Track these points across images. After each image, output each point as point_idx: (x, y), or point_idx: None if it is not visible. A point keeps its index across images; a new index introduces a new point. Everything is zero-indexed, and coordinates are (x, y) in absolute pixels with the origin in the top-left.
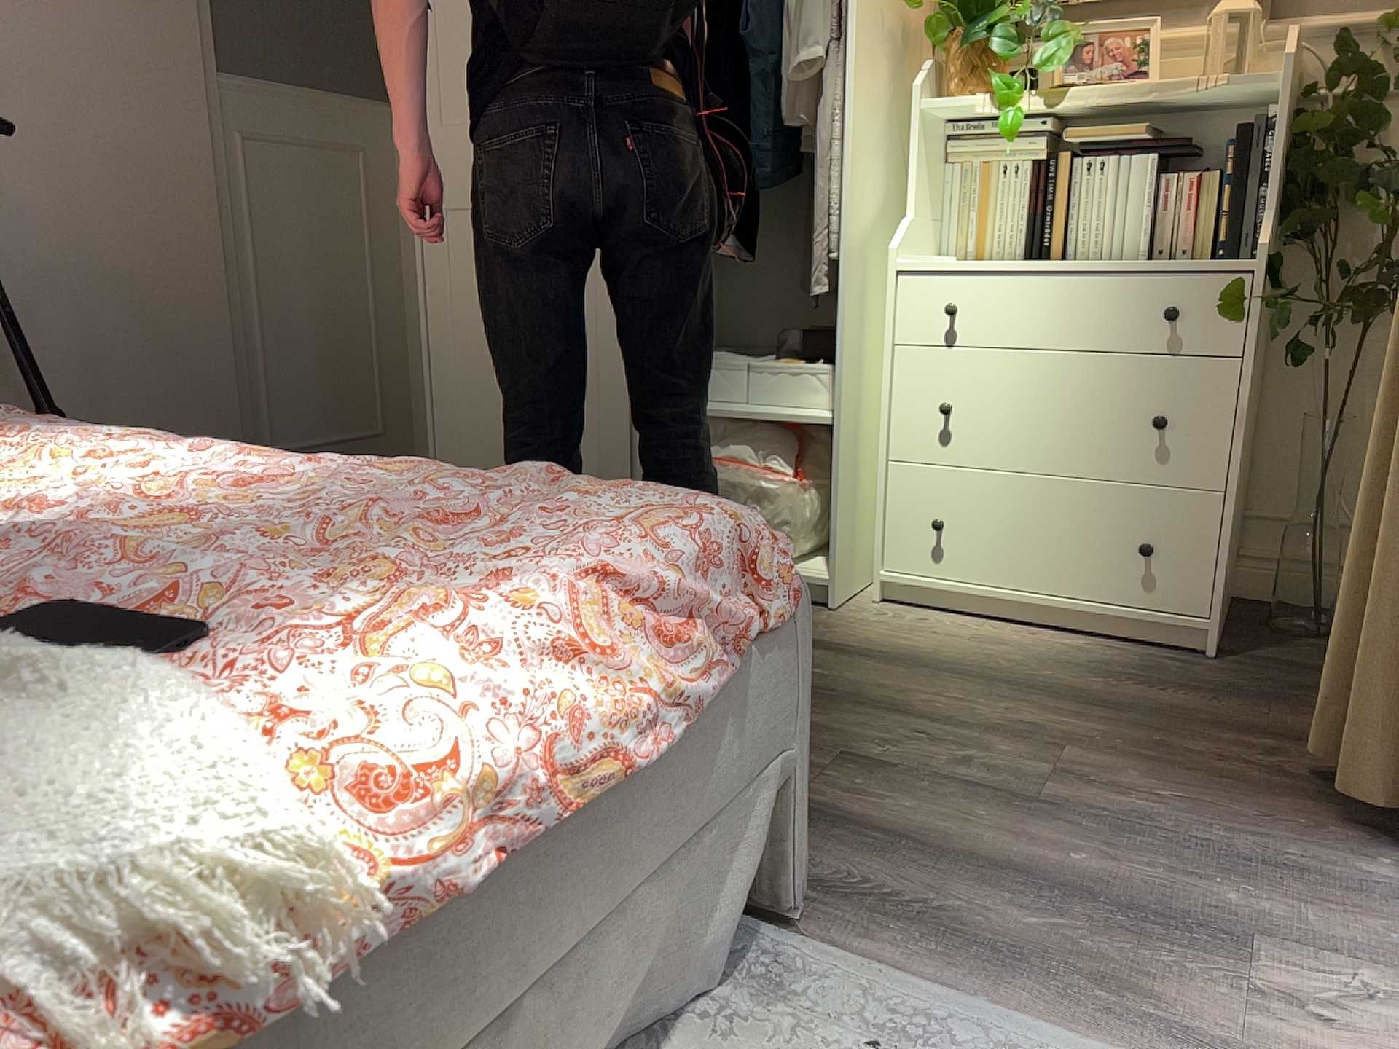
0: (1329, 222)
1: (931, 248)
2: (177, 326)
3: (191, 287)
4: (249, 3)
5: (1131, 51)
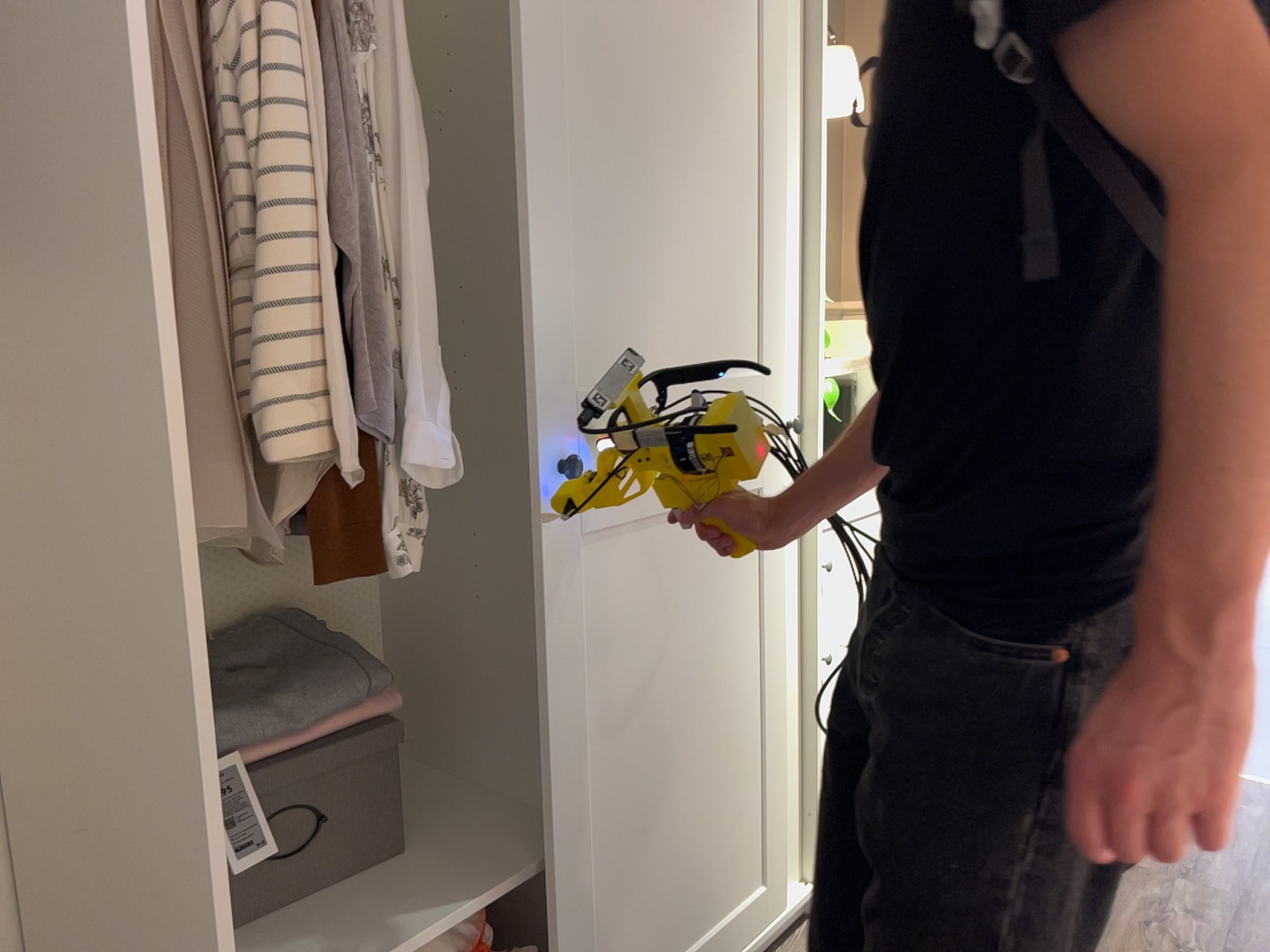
0: None
1: None
2: None
3: None
4: None
5: None
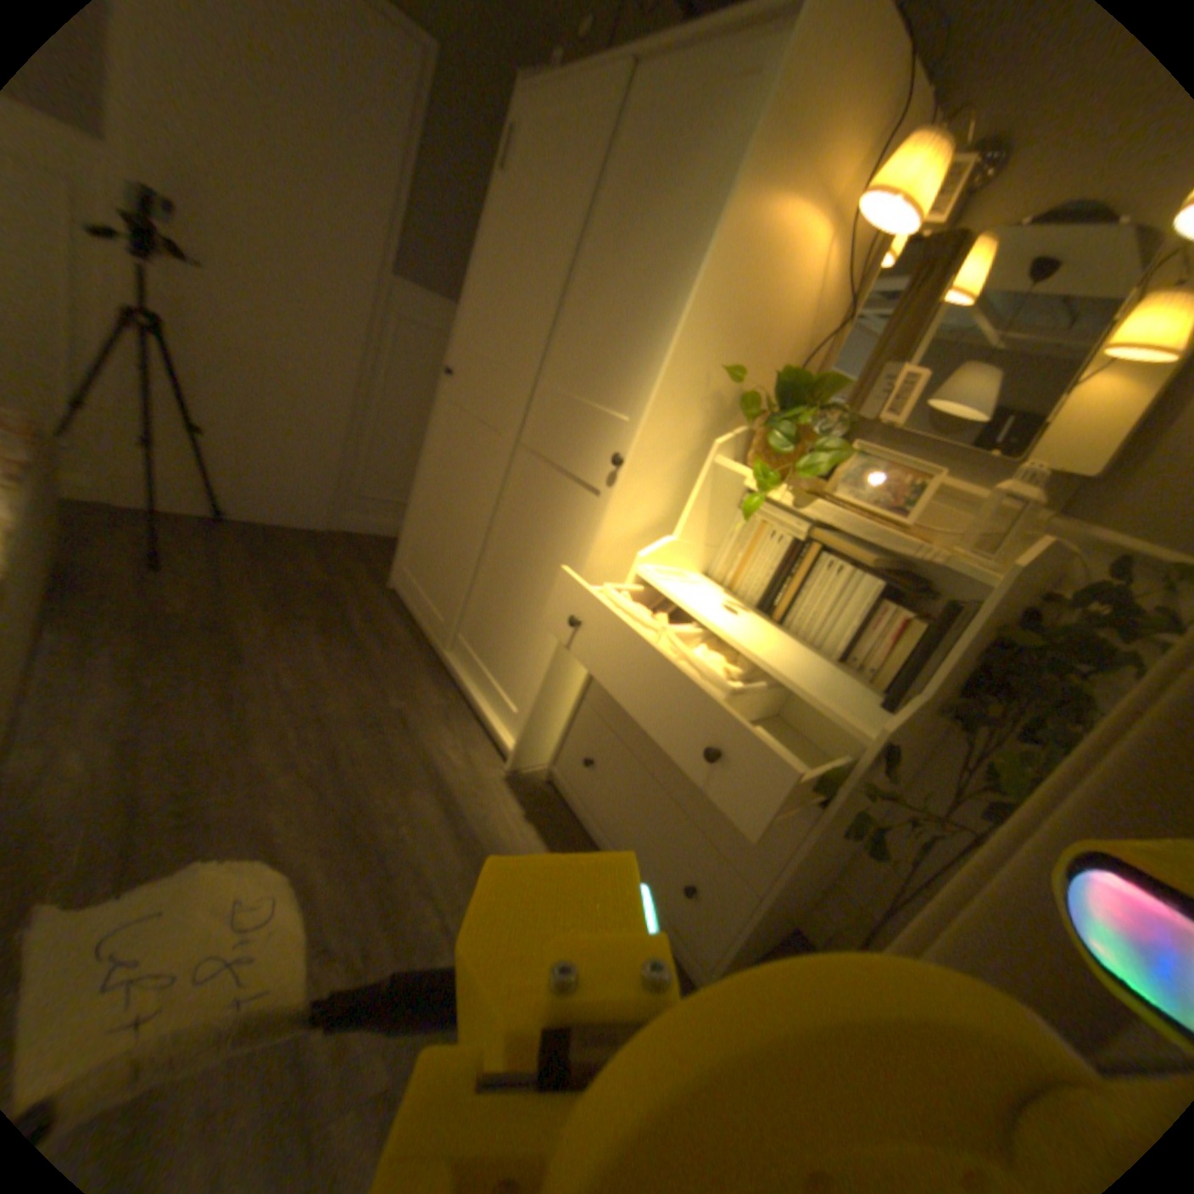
0: (1005, 721)
1: (698, 563)
2: (311, 408)
3: (328, 389)
4: (429, 238)
5: (909, 485)
